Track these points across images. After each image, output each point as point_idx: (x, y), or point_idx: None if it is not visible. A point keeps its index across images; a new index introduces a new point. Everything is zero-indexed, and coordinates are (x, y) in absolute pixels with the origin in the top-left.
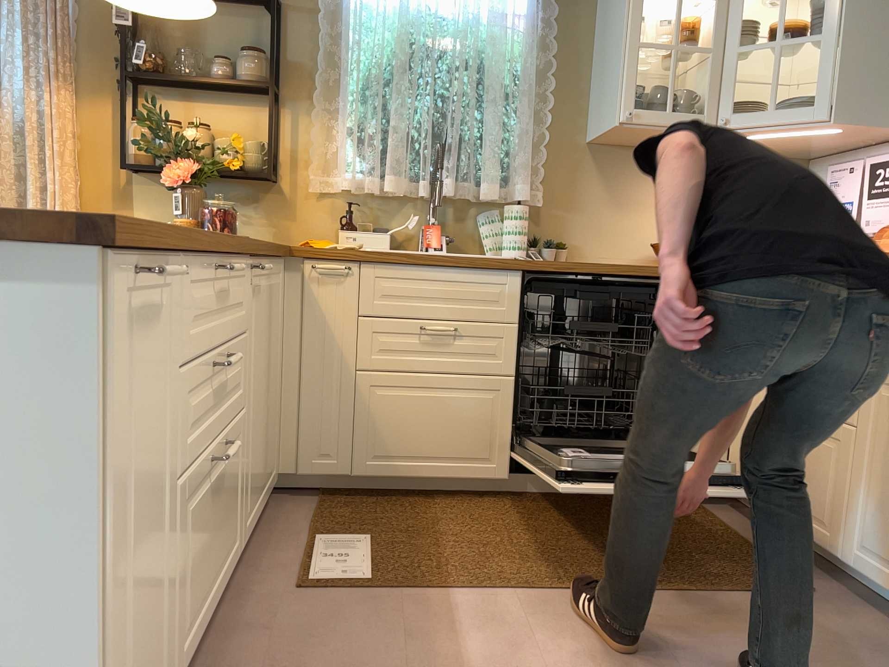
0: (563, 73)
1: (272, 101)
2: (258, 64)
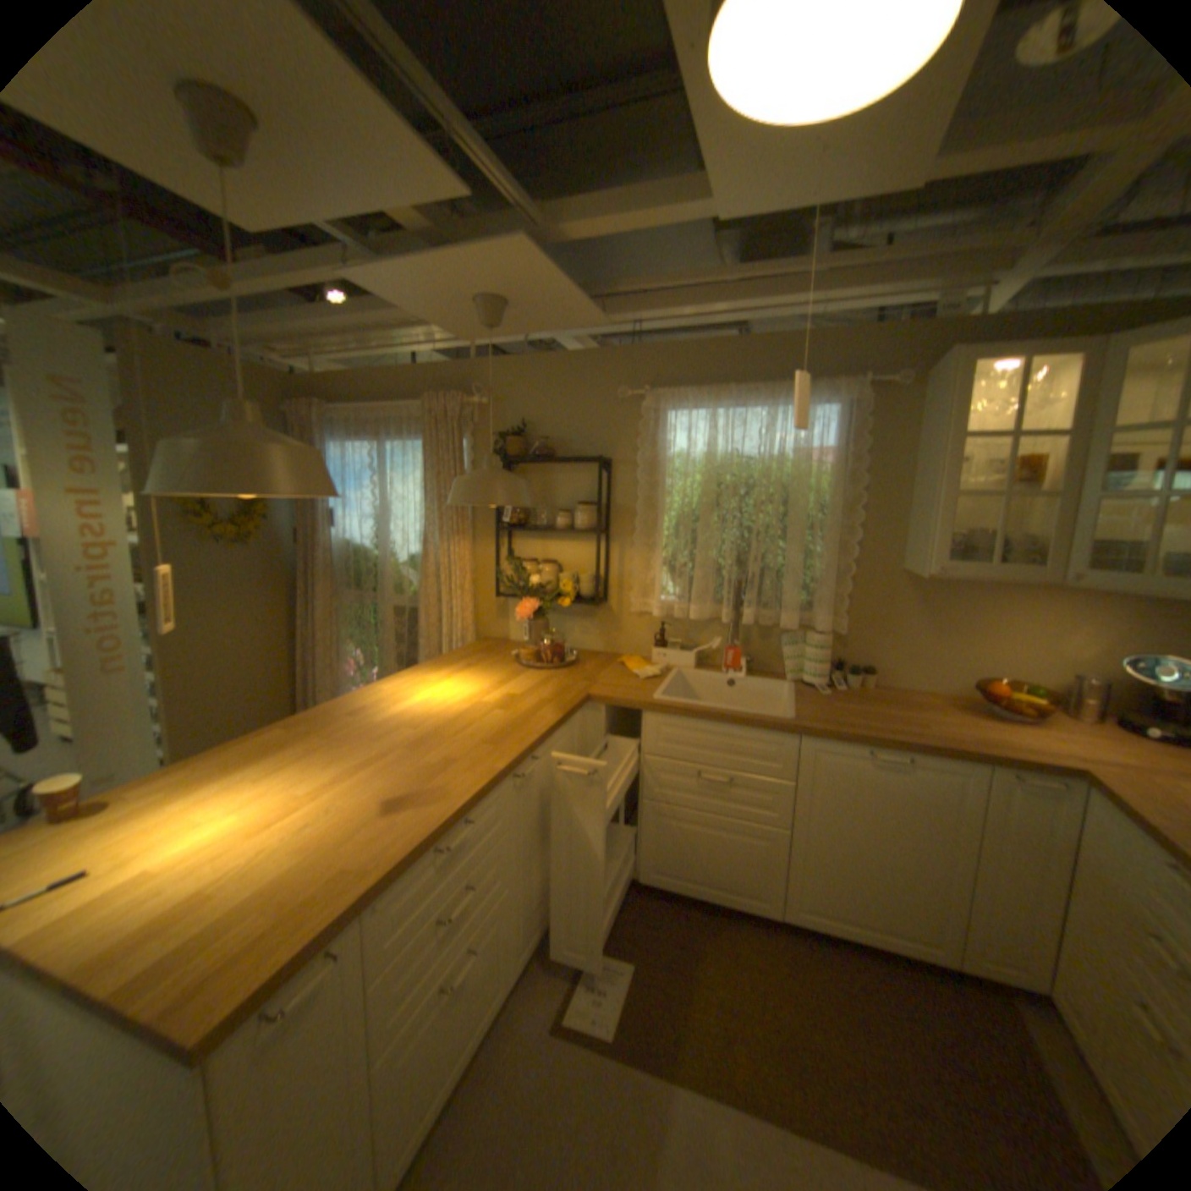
0: (878, 500)
1: (598, 545)
2: (587, 515)
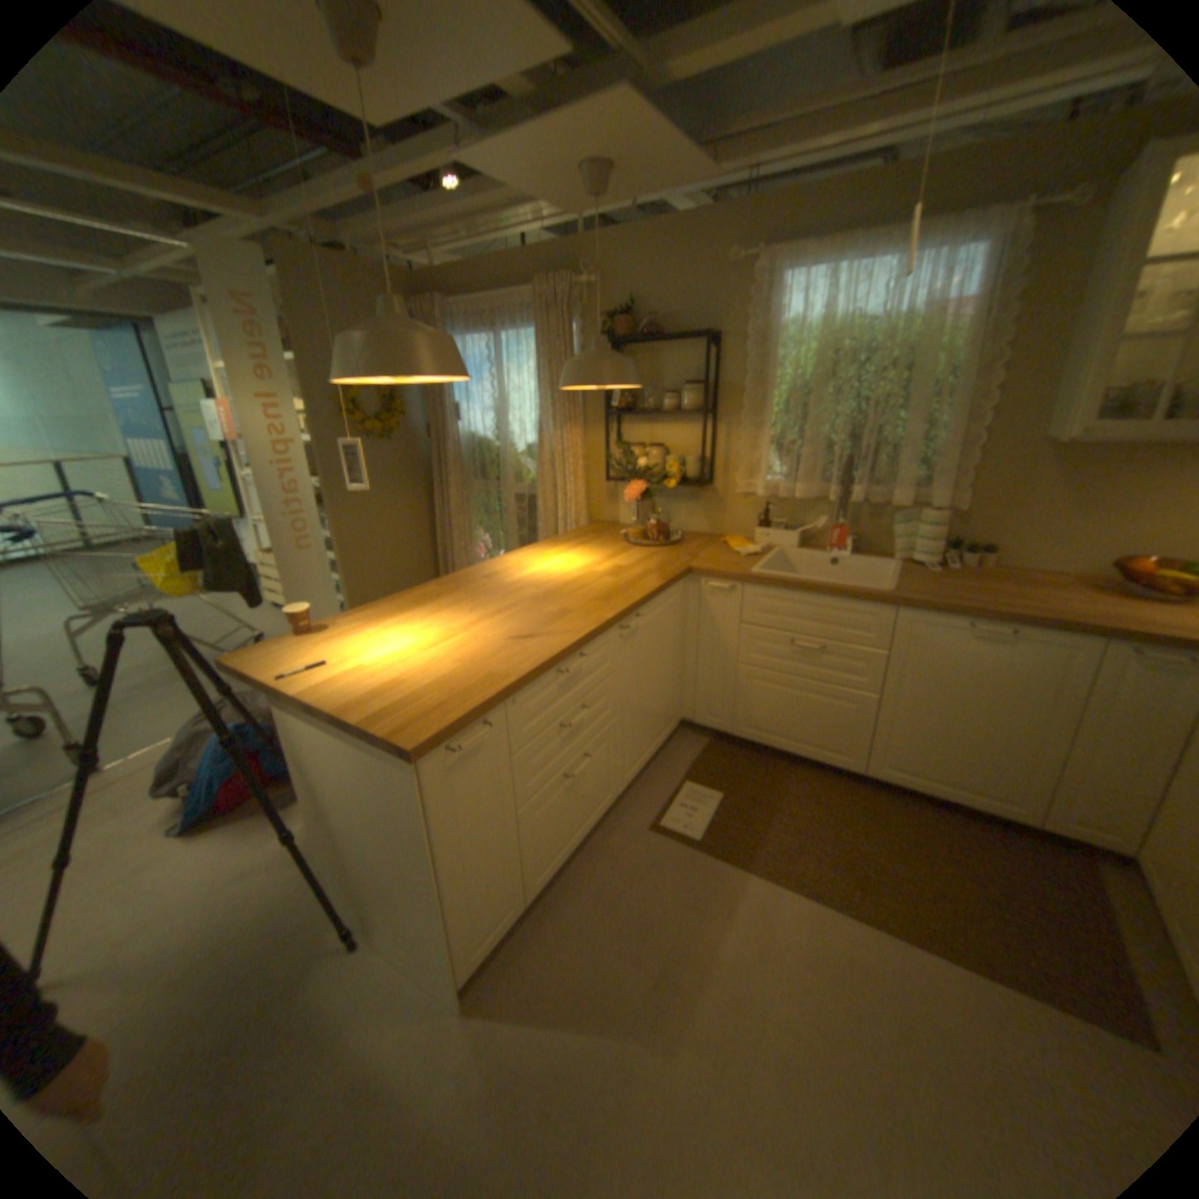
0: (1025, 355)
1: (704, 425)
2: (694, 394)
